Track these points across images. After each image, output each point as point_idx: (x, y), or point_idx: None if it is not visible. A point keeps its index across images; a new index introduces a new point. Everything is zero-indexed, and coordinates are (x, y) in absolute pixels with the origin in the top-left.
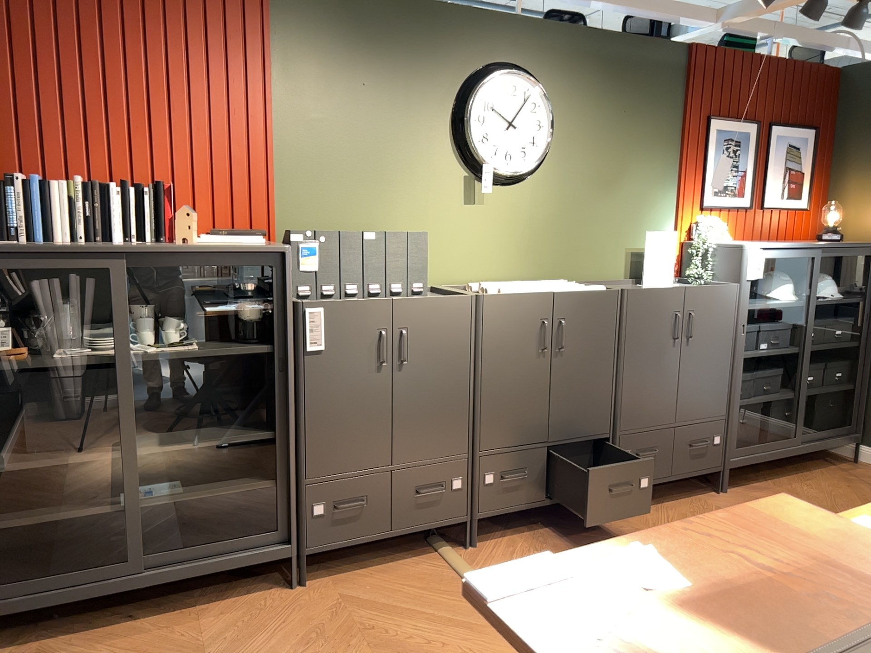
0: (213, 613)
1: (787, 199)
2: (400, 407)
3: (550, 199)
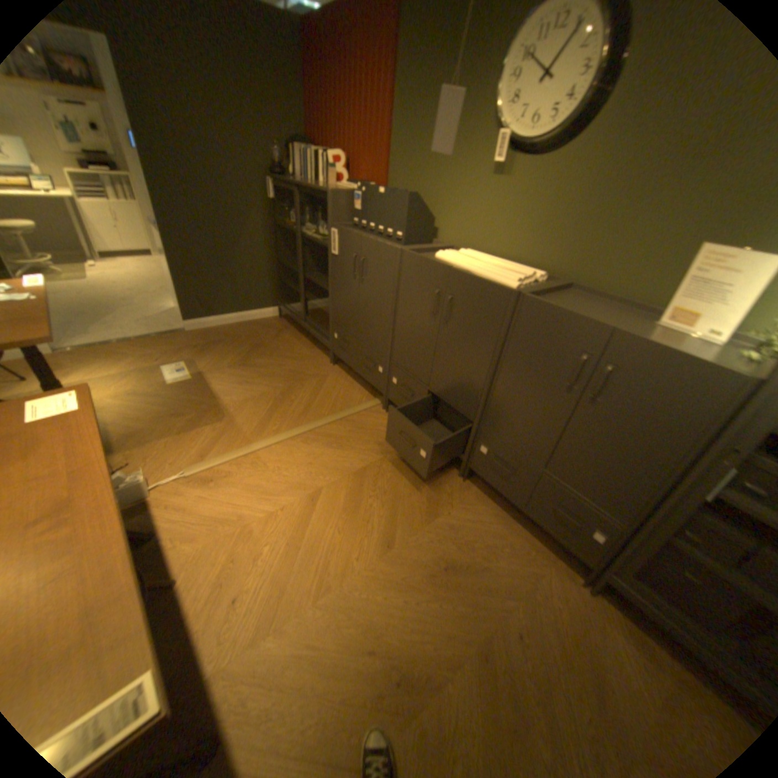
0: (310, 350)
1: None
2: (361, 306)
3: (584, 175)
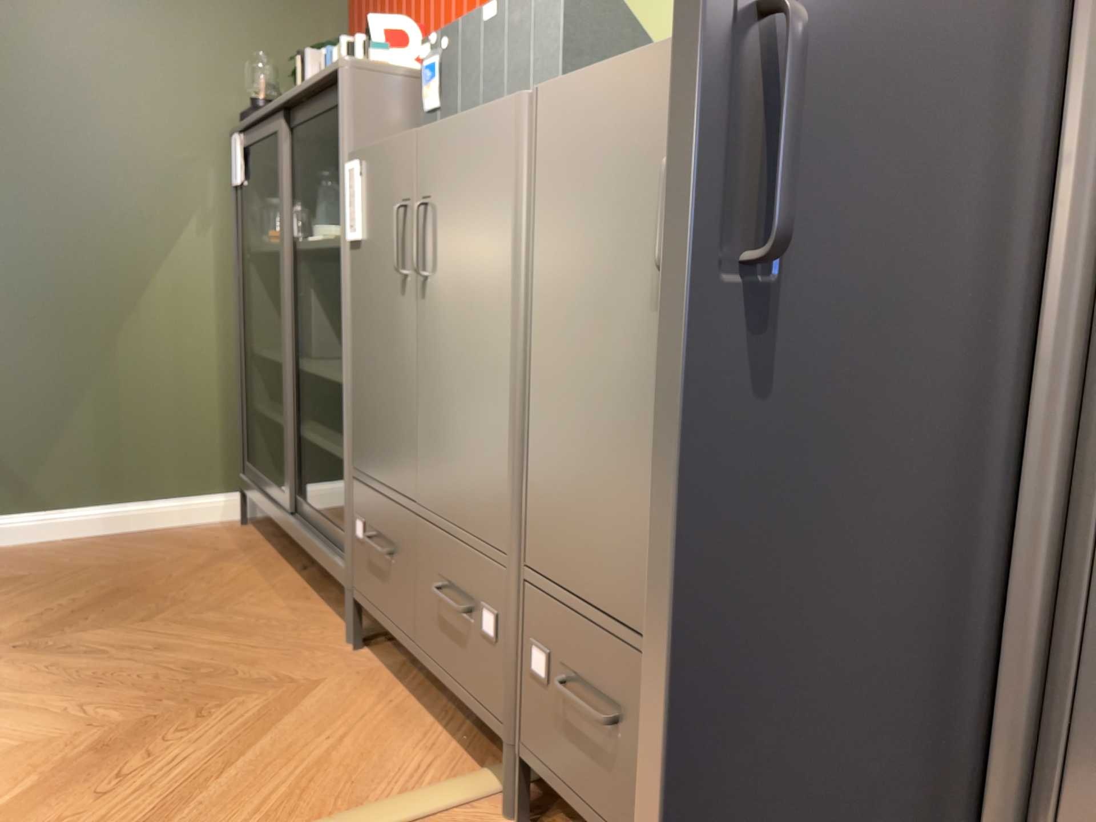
0: (295, 605)
1: None
2: (423, 380)
3: None
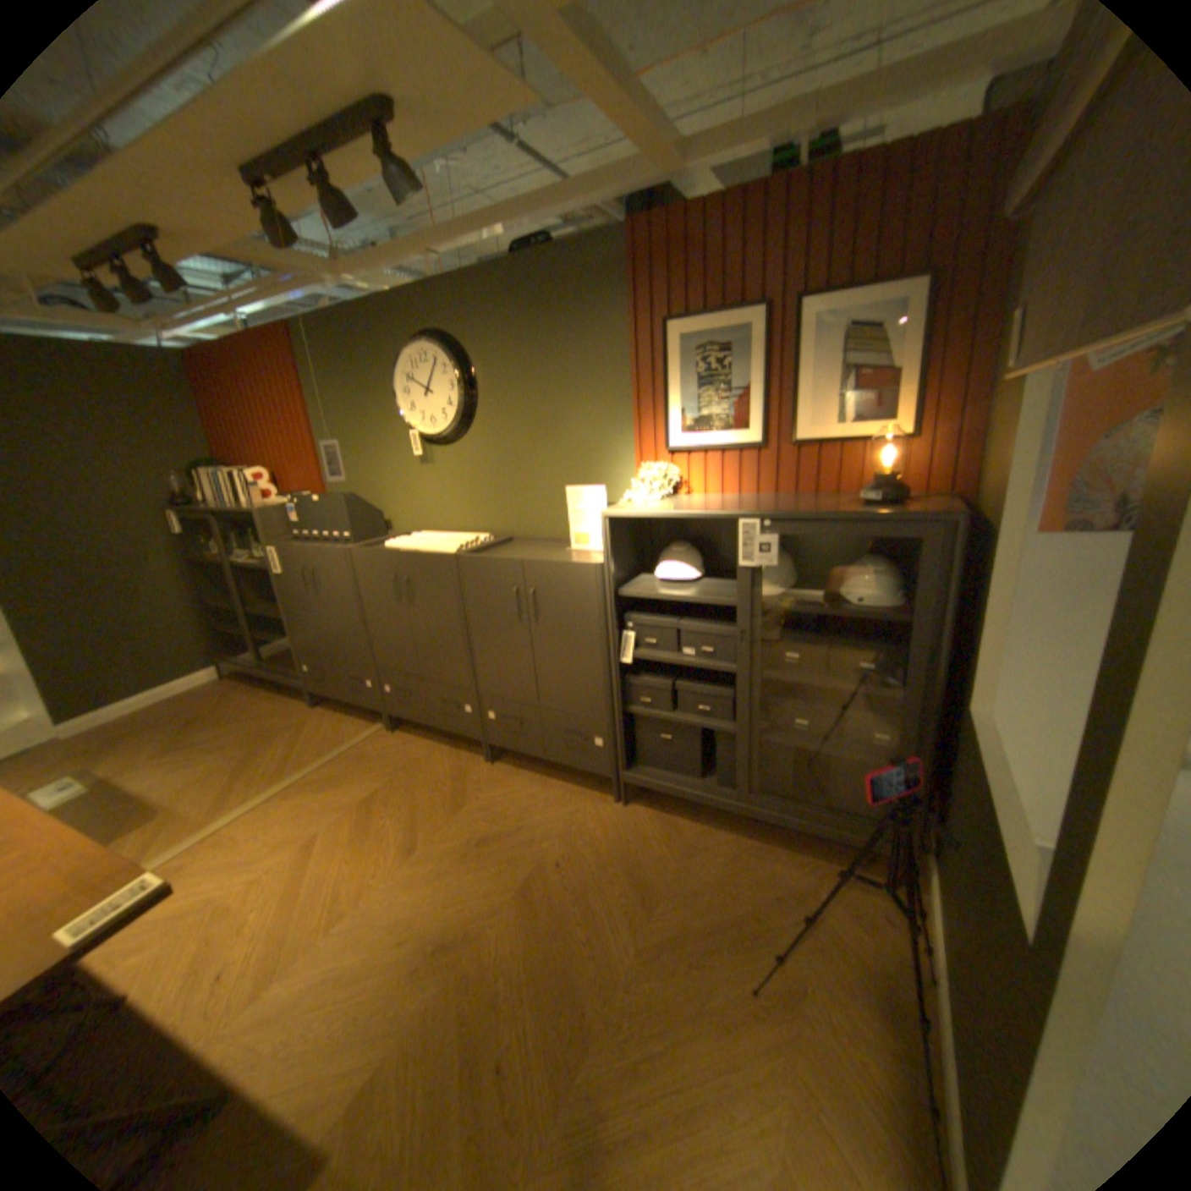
0: (277, 703)
1: (855, 422)
2: (326, 620)
3: (487, 456)
